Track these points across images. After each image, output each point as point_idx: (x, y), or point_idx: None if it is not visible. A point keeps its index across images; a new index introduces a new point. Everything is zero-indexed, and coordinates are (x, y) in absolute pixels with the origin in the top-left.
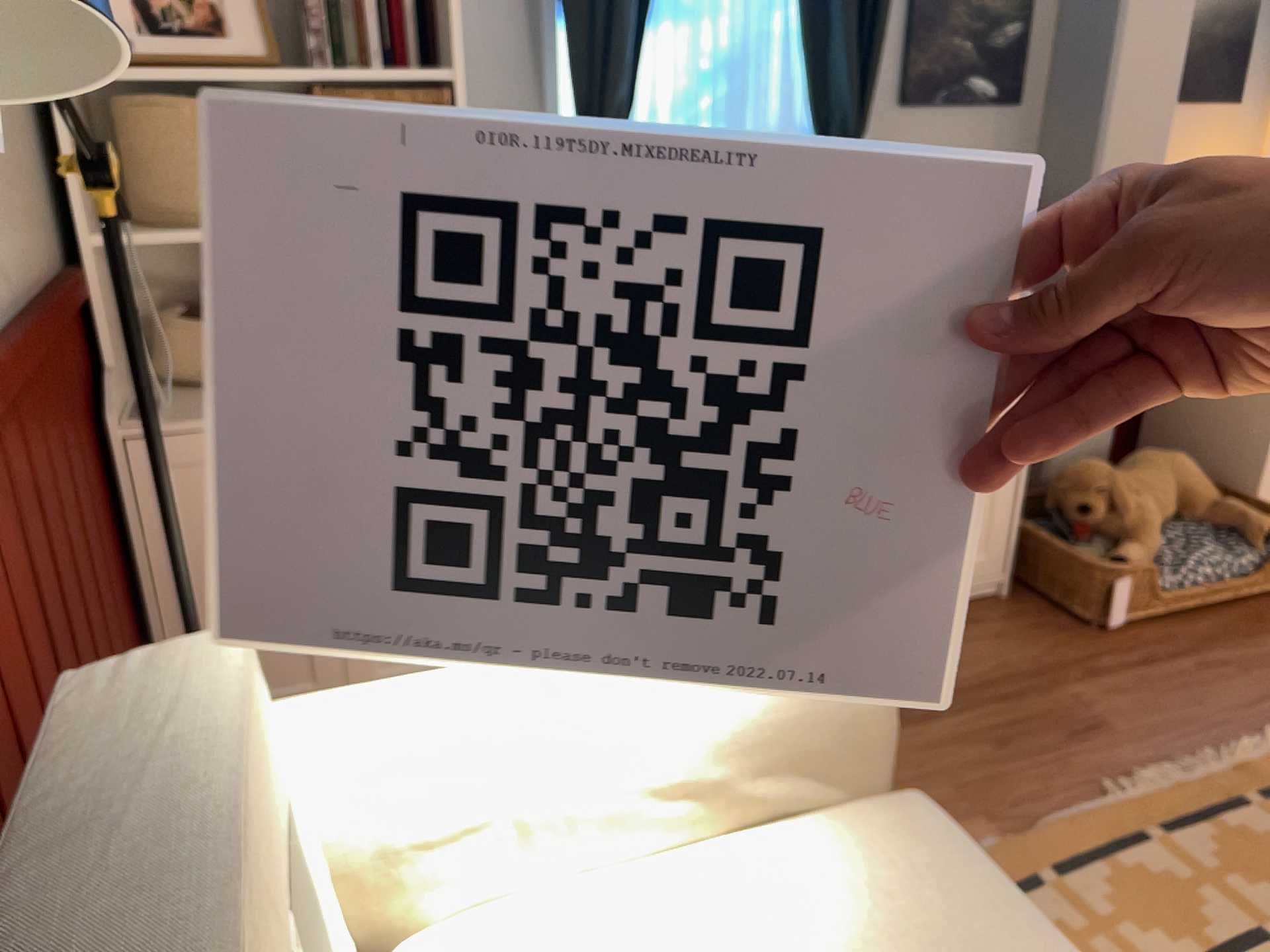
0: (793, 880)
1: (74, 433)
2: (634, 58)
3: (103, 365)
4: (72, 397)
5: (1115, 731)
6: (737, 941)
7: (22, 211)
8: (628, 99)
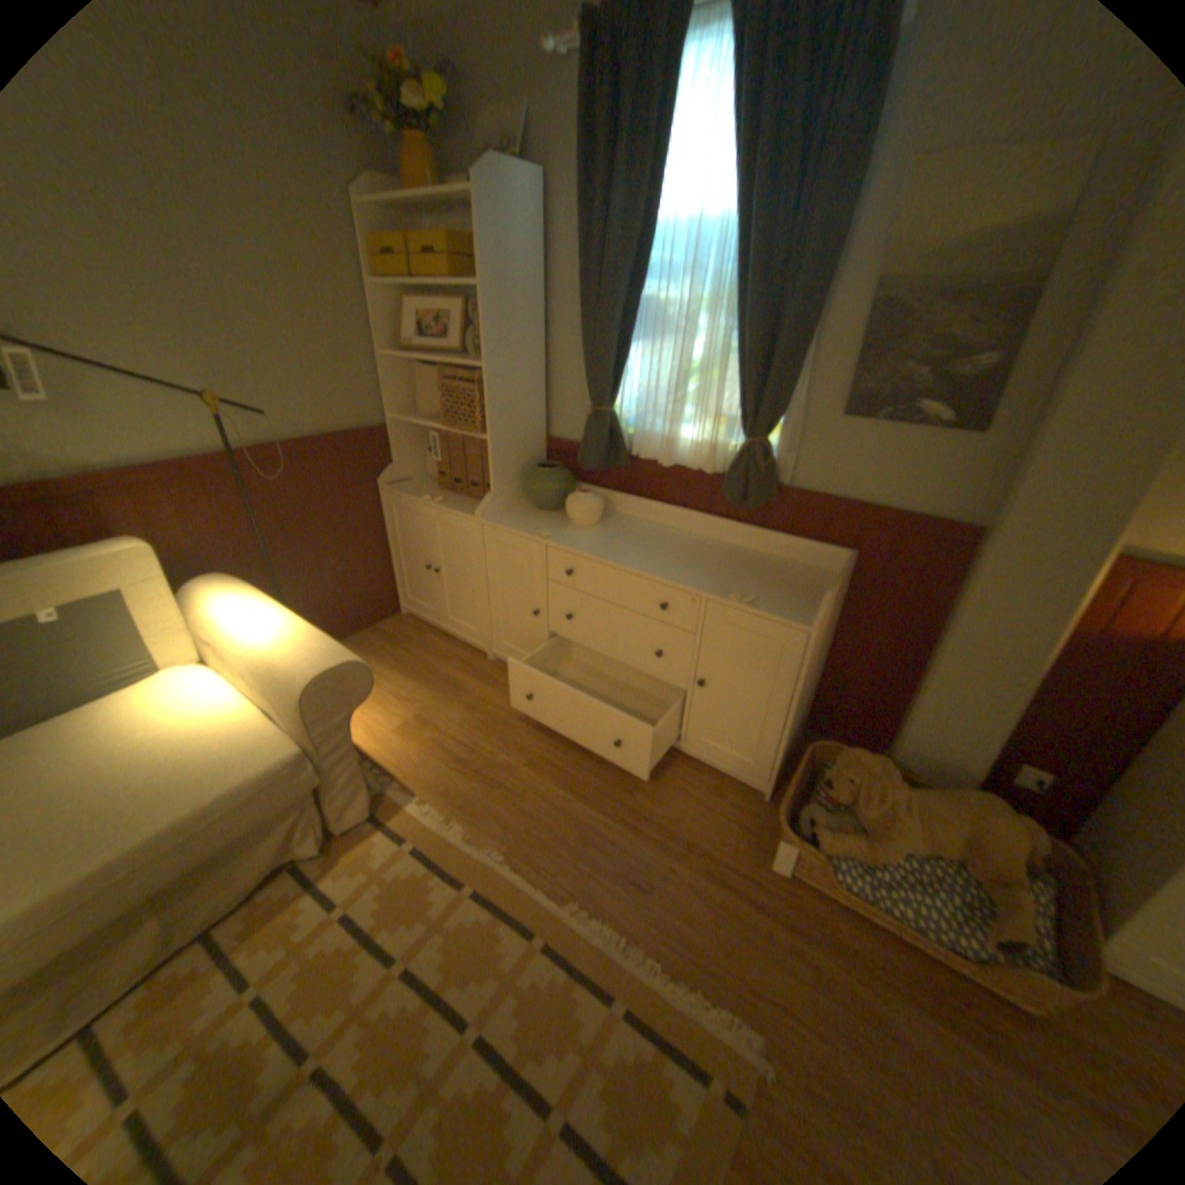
0: (225, 730)
1: (346, 482)
2: (618, 360)
3: (393, 462)
4: (352, 470)
5: (646, 901)
6: (189, 727)
7: (339, 402)
8: (609, 384)
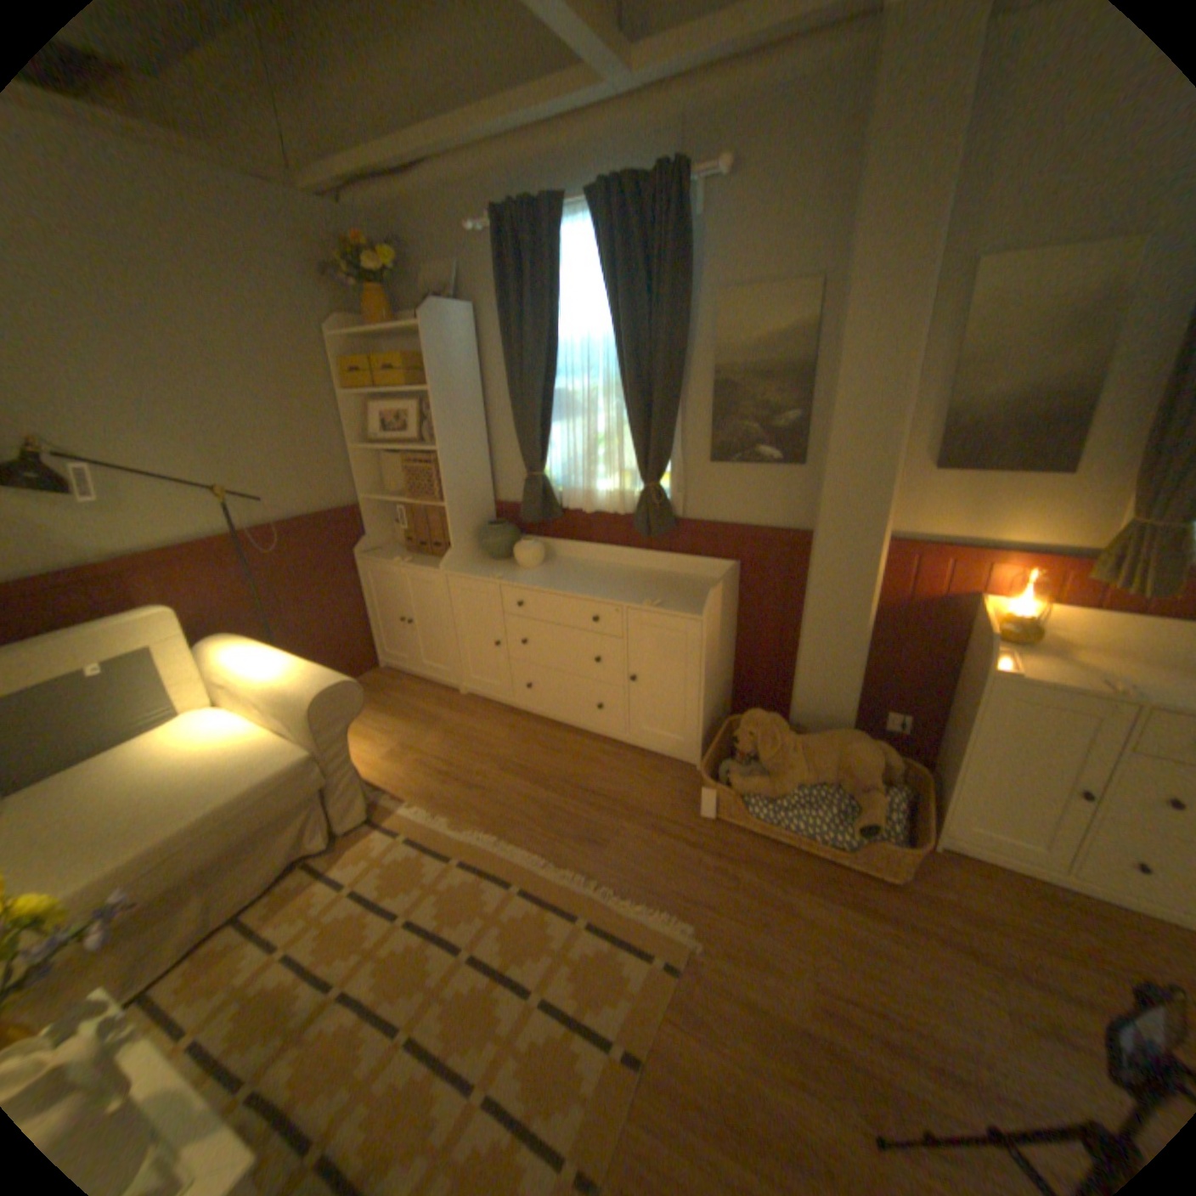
0: (244, 748)
1: (326, 554)
2: (542, 437)
3: (365, 534)
4: (330, 543)
5: (601, 852)
6: (213, 749)
7: (318, 489)
8: (537, 455)
